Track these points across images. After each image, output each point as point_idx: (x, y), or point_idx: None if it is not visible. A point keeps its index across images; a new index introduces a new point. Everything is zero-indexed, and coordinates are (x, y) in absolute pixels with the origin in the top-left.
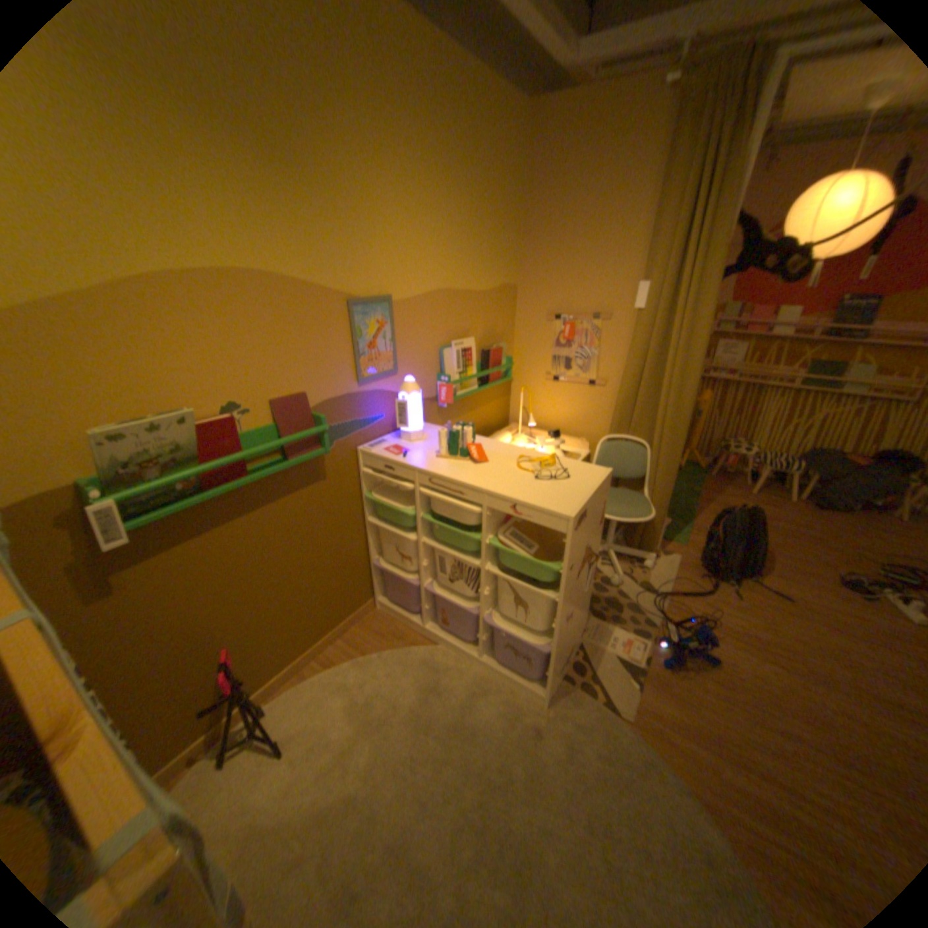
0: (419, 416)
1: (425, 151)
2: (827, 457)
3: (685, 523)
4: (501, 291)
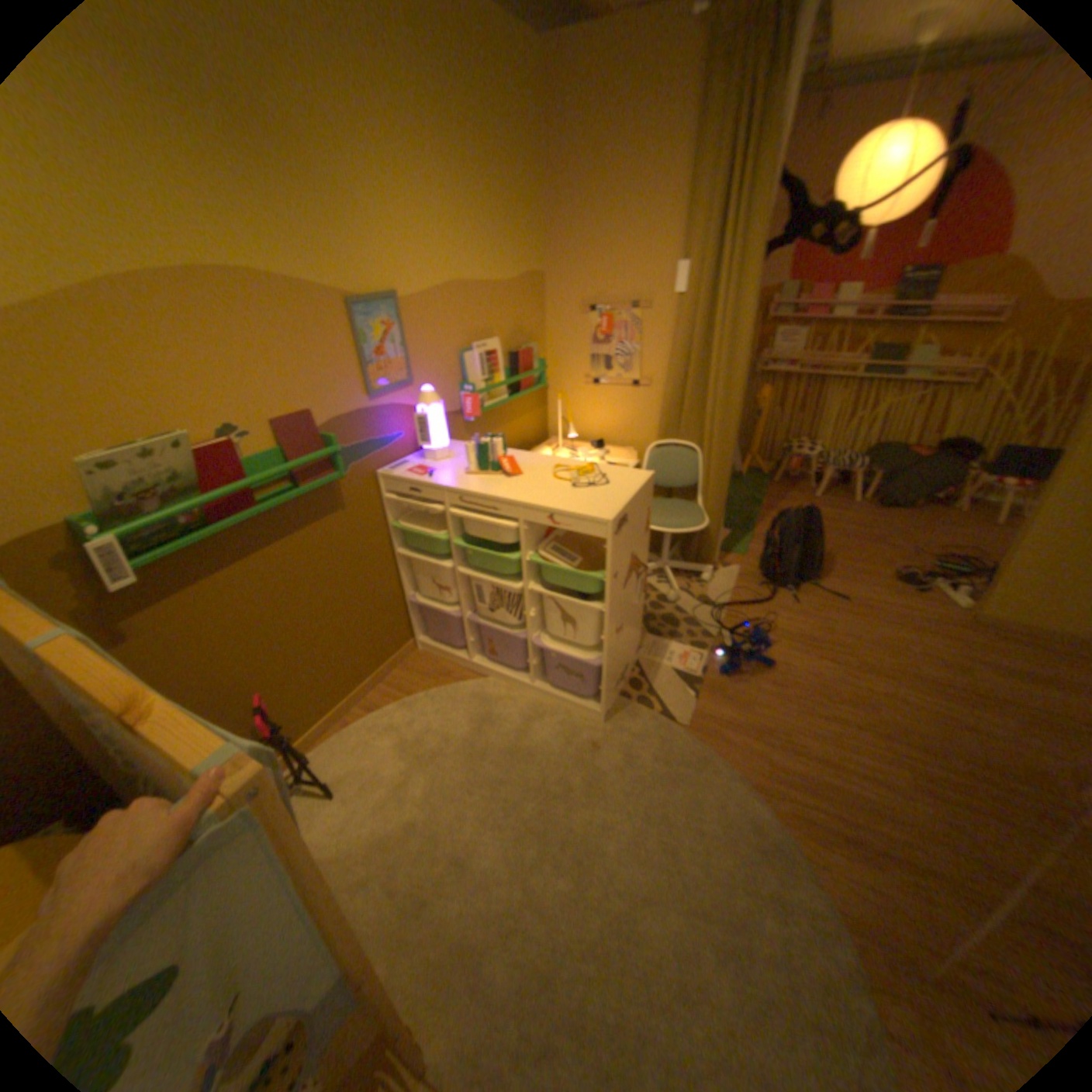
0: (442, 431)
1: (416, 109)
2: (890, 451)
3: (744, 533)
4: (525, 280)
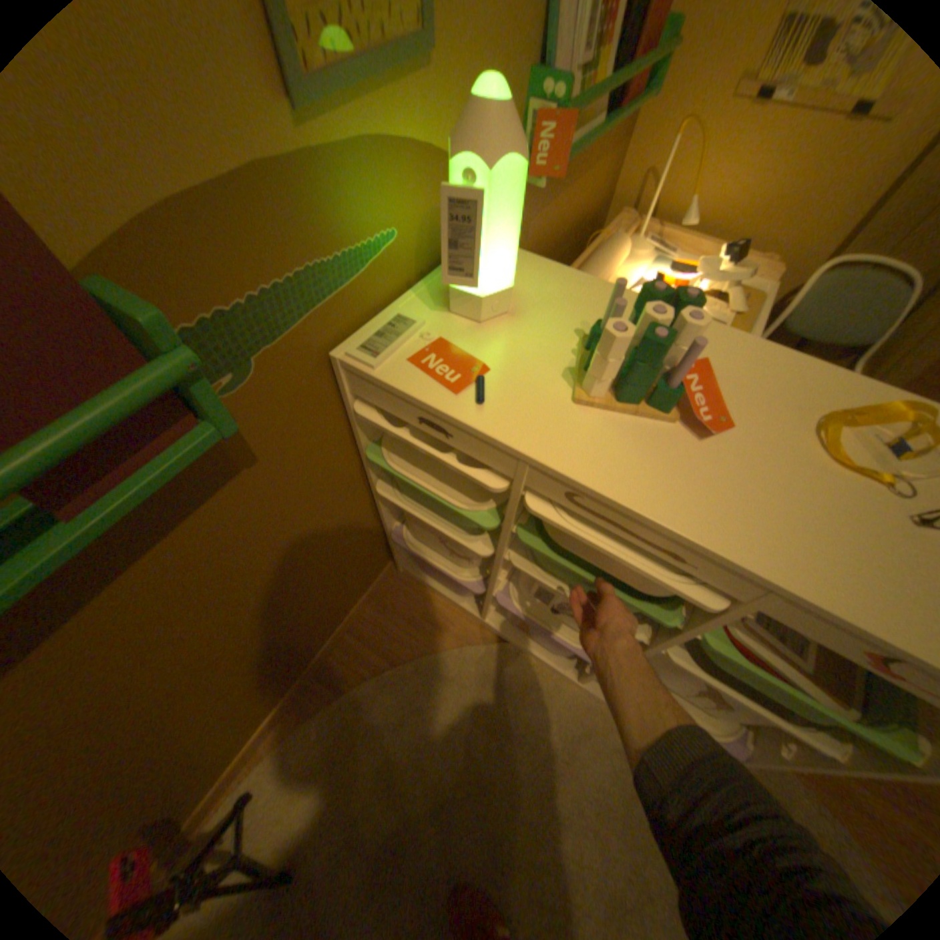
0: (513, 241)
1: None
2: None
3: None
4: None
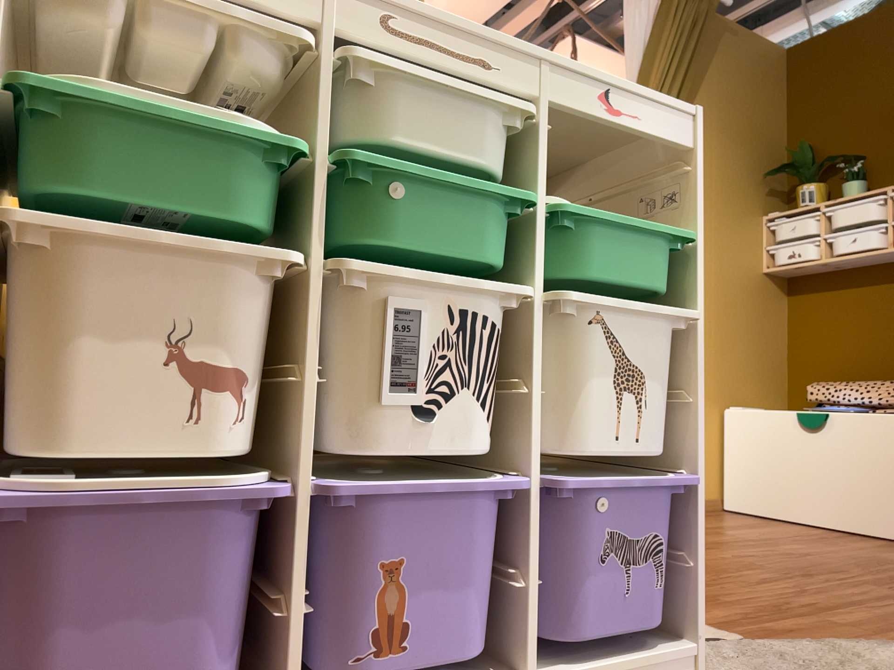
0: None
1: None
2: None
3: None
4: None
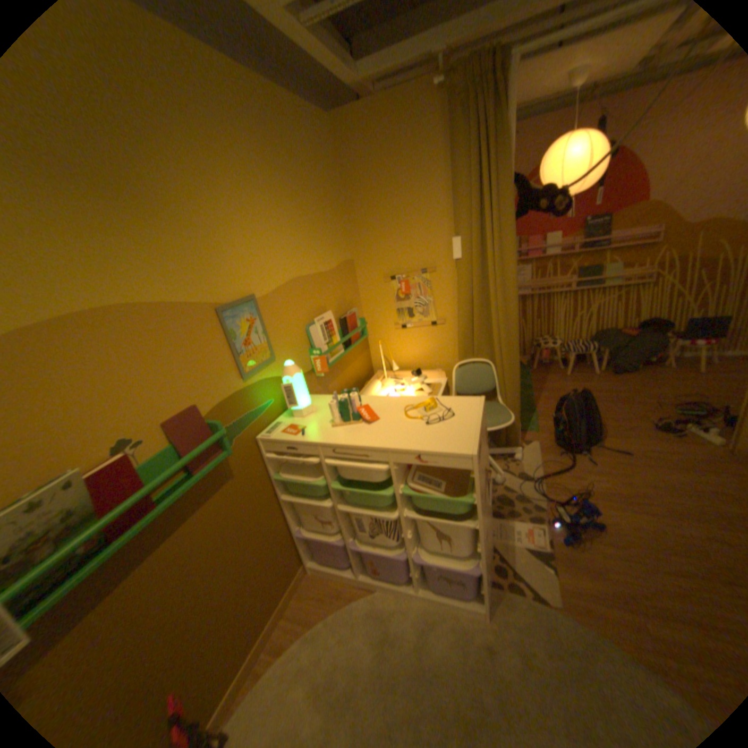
0: (305, 393)
1: (254, 165)
2: (608, 335)
3: (530, 414)
4: (342, 267)
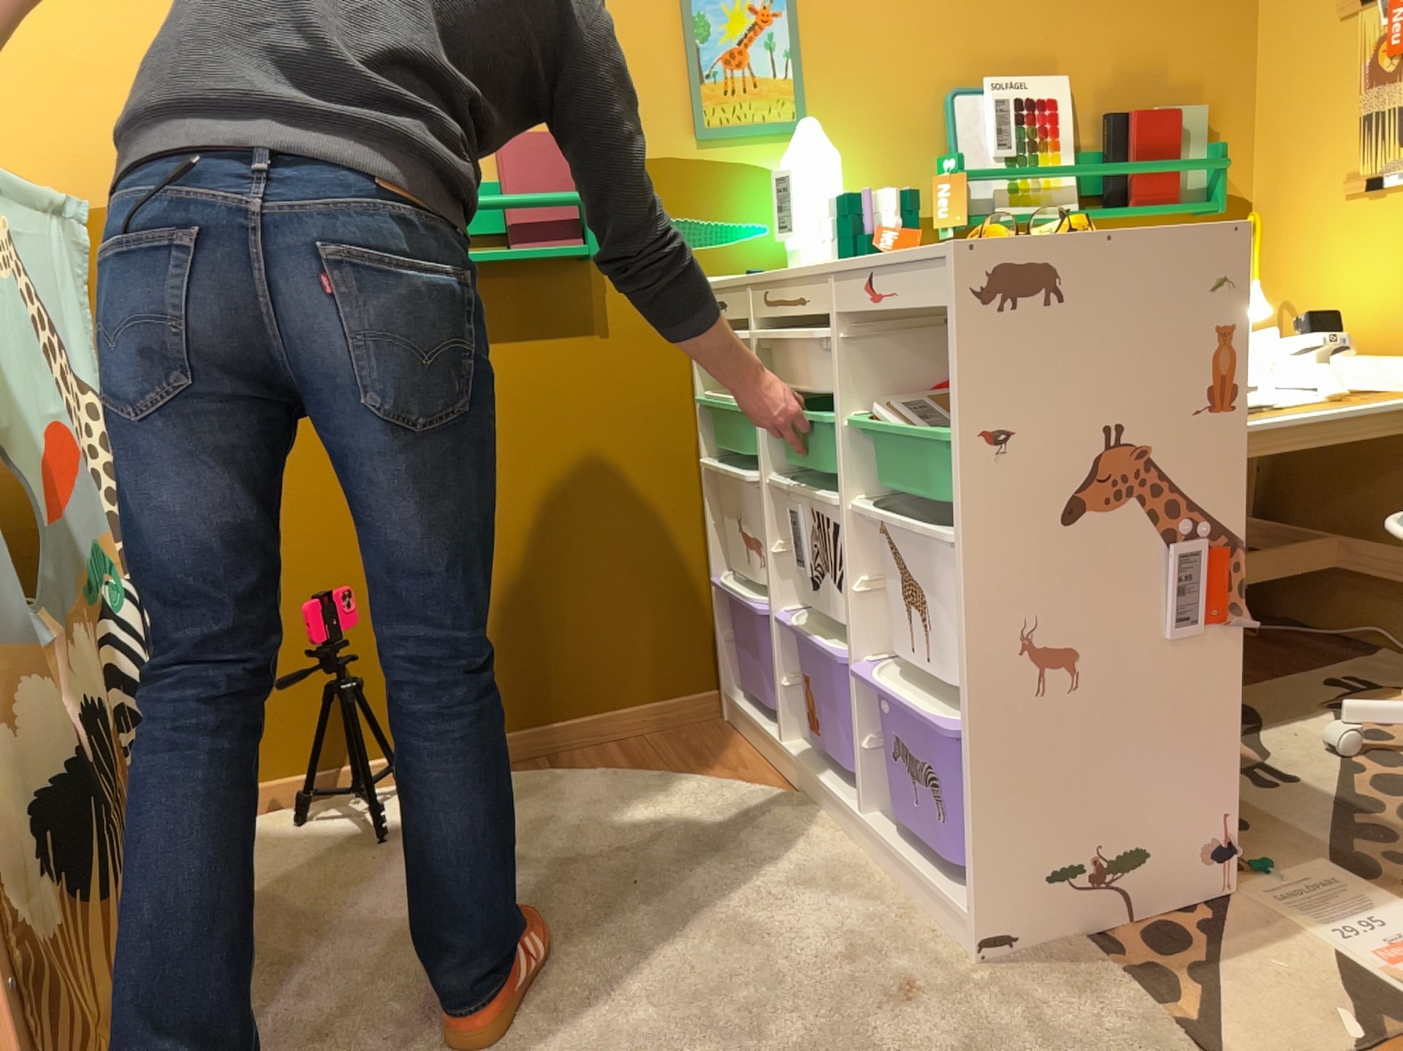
0: (826, 208)
1: None
2: None
3: None
4: None
